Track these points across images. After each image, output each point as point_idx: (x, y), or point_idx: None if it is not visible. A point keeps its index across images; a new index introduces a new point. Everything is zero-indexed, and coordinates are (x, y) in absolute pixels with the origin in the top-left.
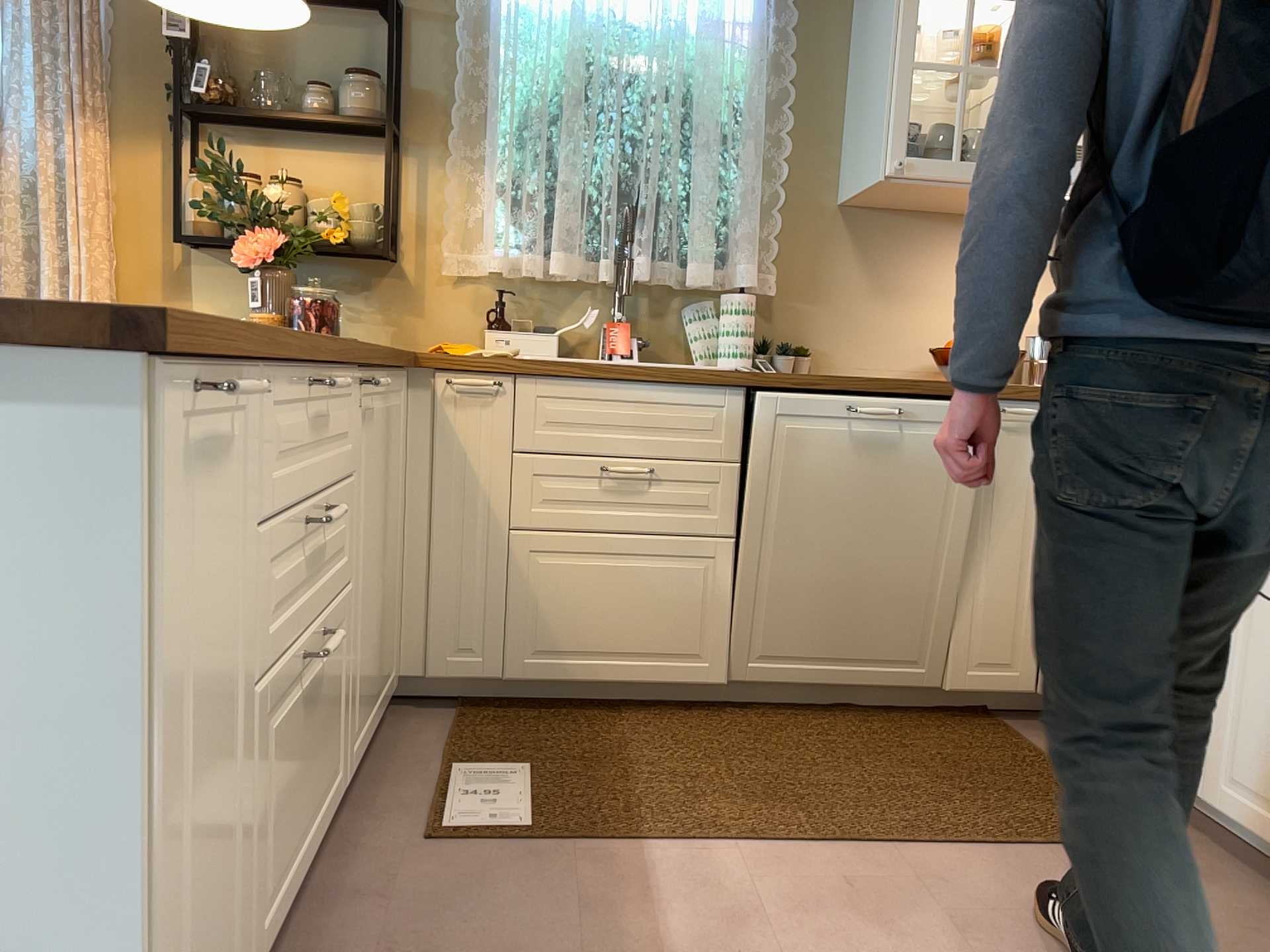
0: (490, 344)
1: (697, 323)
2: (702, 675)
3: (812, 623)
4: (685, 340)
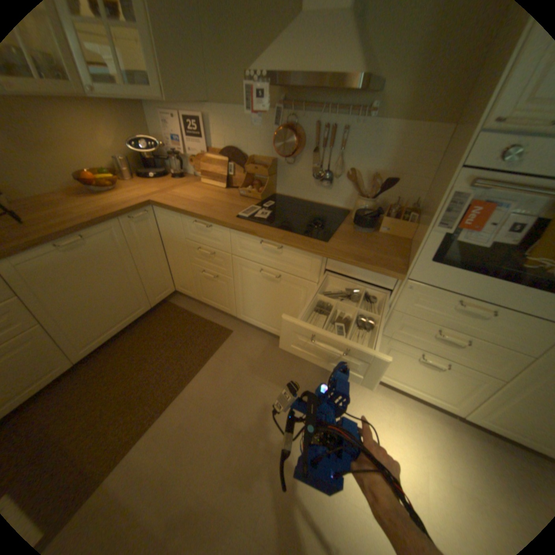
0: None
1: None
2: (59, 372)
3: (96, 325)
4: None
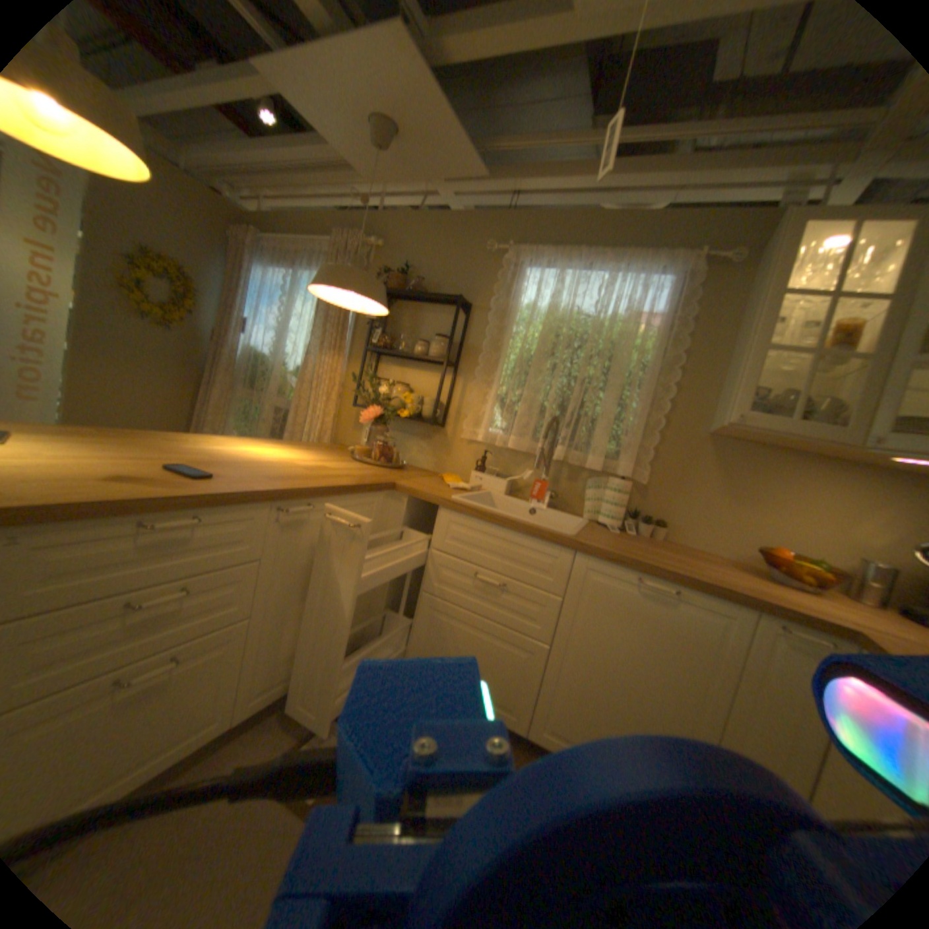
0: (472, 479)
1: (591, 492)
2: (511, 724)
3: (591, 727)
4: (584, 500)
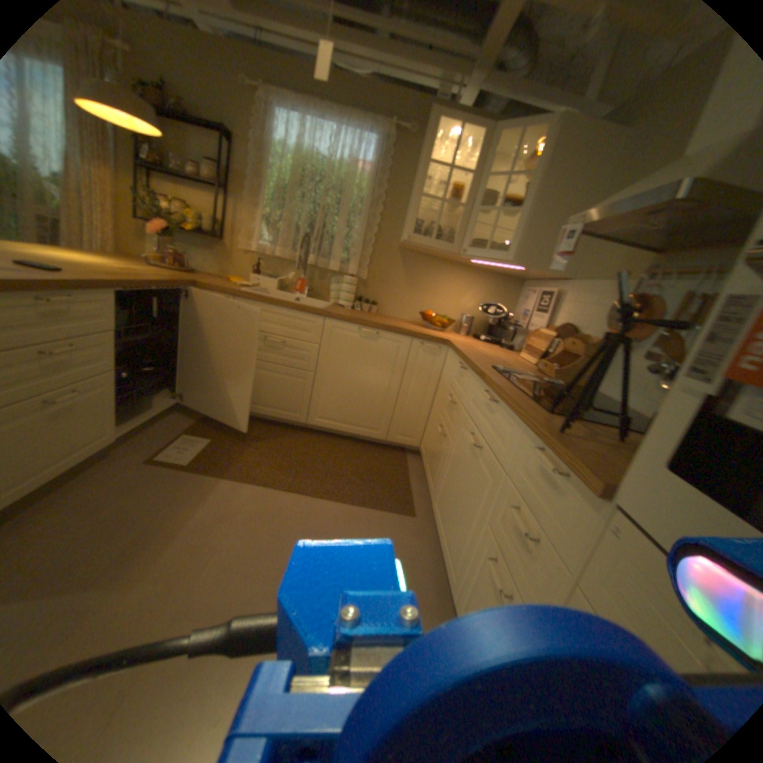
0: (252, 280)
1: (334, 286)
2: (296, 419)
3: (339, 409)
4: (330, 292)
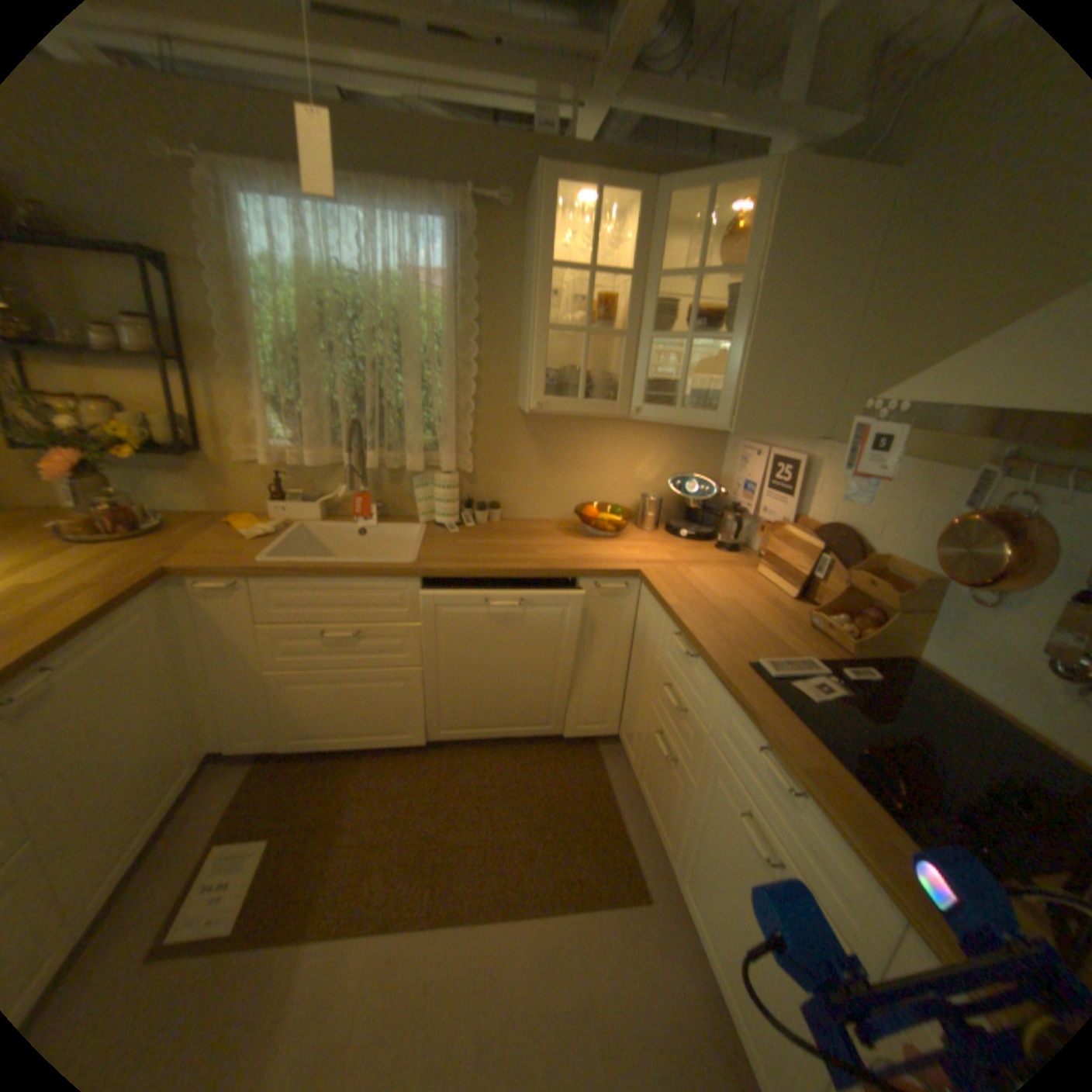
0: (273, 512)
1: (421, 492)
2: (408, 743)
3: (476, 711)
4: (416, 500)
